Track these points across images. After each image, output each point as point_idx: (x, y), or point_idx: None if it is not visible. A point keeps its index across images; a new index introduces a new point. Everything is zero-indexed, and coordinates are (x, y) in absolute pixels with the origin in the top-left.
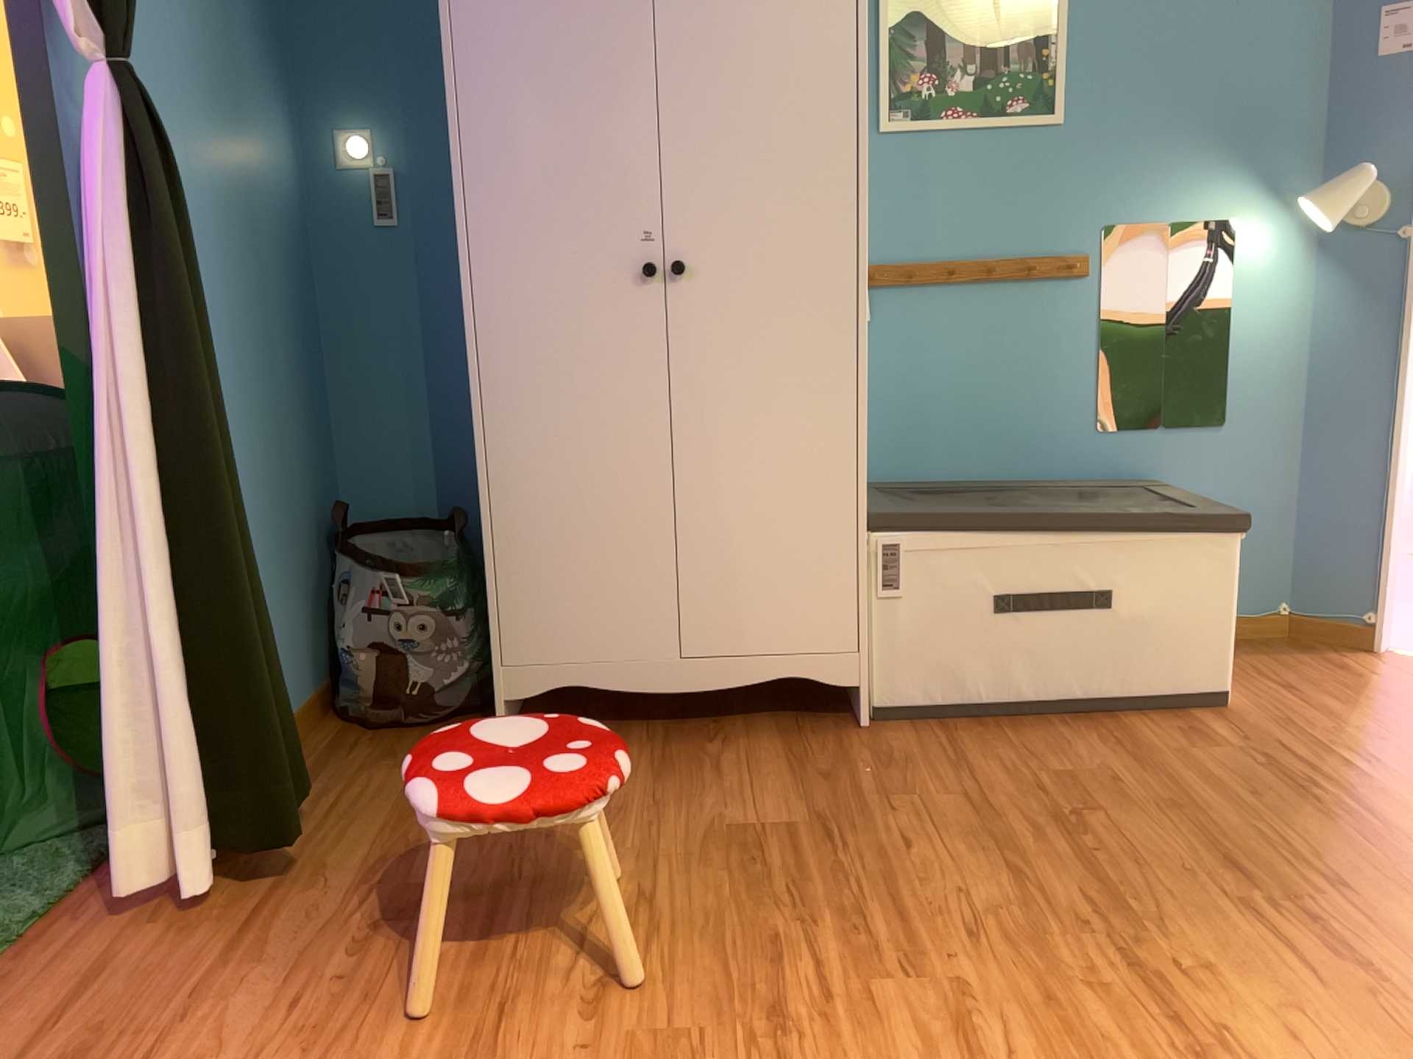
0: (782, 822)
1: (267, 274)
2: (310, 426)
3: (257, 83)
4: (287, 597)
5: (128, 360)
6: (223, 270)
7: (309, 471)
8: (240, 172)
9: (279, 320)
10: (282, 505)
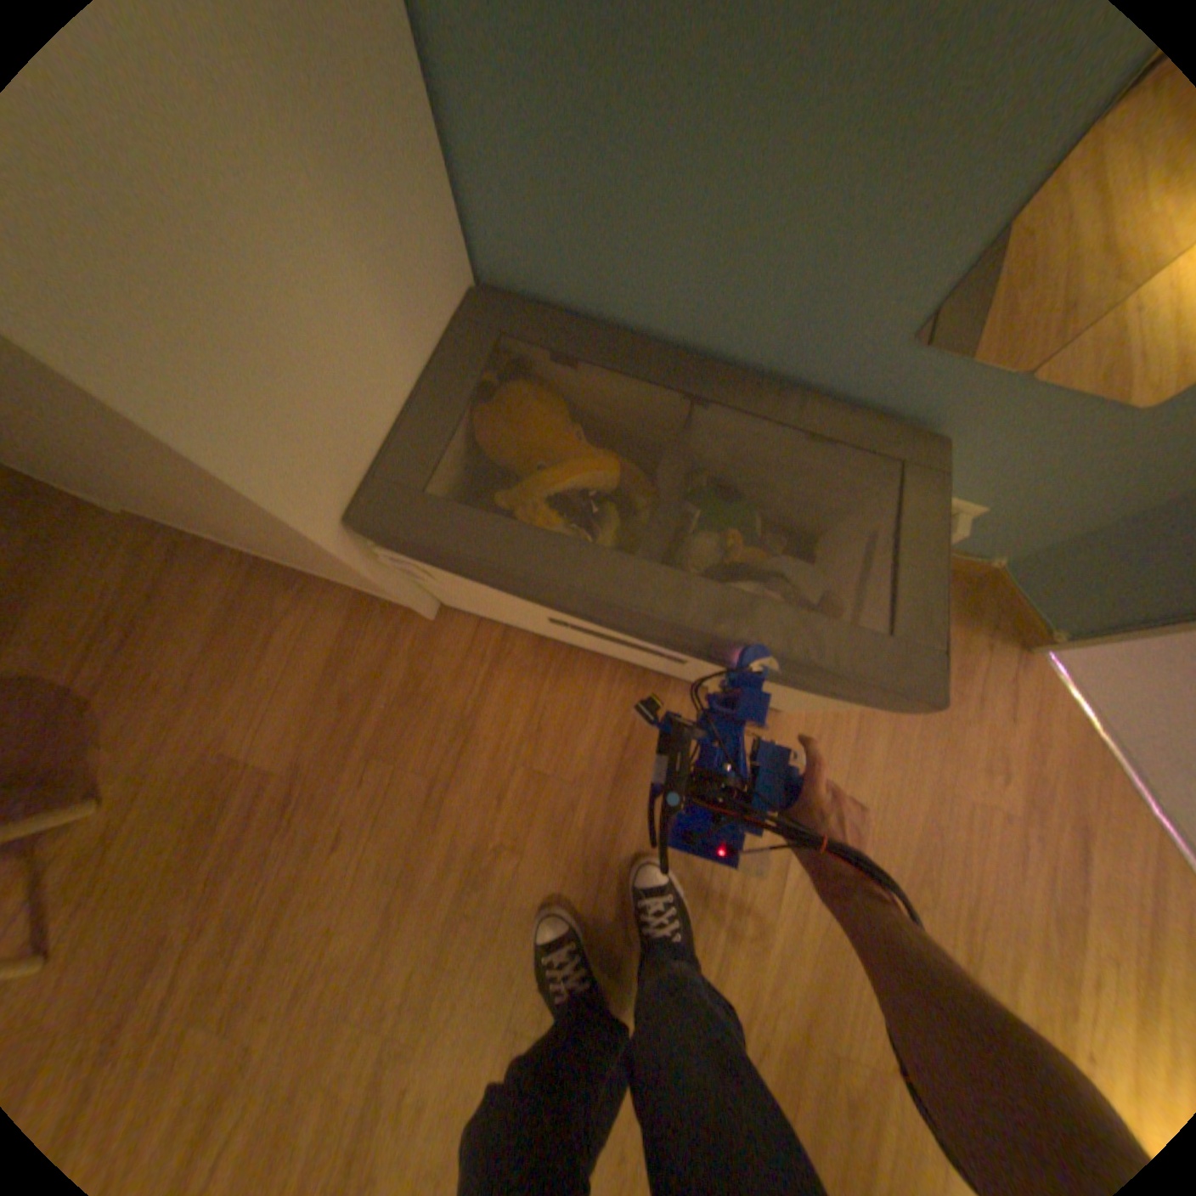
0: (270, 767)
1: None
2: None
3: None
4: None
5: None
6: None
7: None
8: None
9: None
10: None
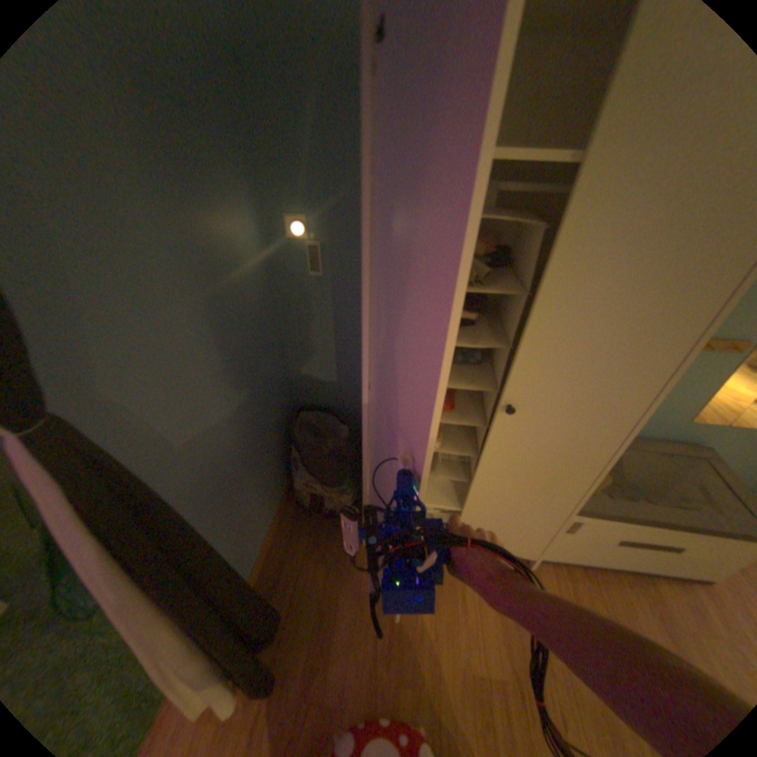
0: (504, 675)
1: (245, 331)
2: (276, 383)
3: (224, 201)
4: (269, 475)
5: (134, 592)
6: (213, 366)
7: (277, 404)
8: (219, 285)
9: (255, 349)
10: (264, 441)
